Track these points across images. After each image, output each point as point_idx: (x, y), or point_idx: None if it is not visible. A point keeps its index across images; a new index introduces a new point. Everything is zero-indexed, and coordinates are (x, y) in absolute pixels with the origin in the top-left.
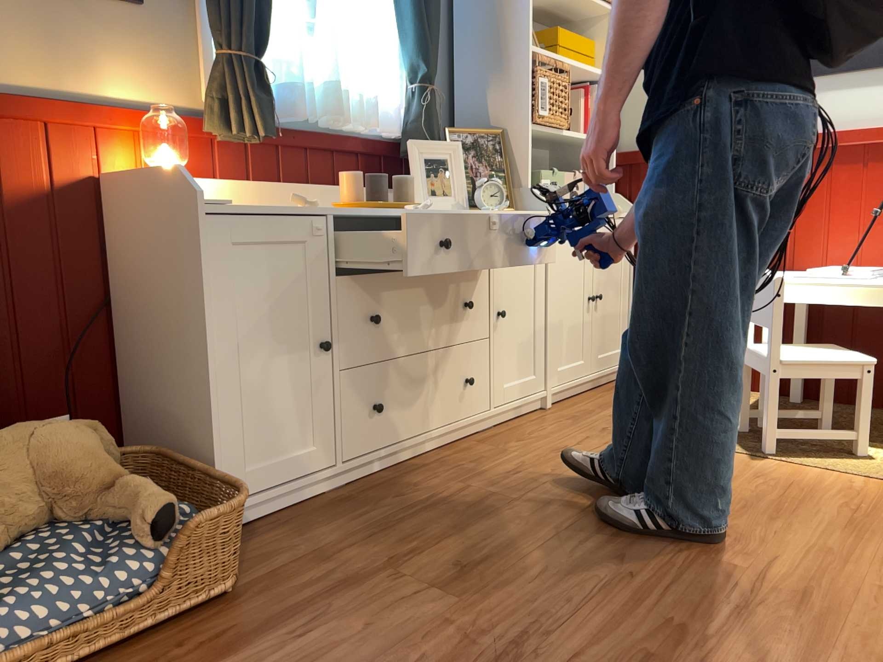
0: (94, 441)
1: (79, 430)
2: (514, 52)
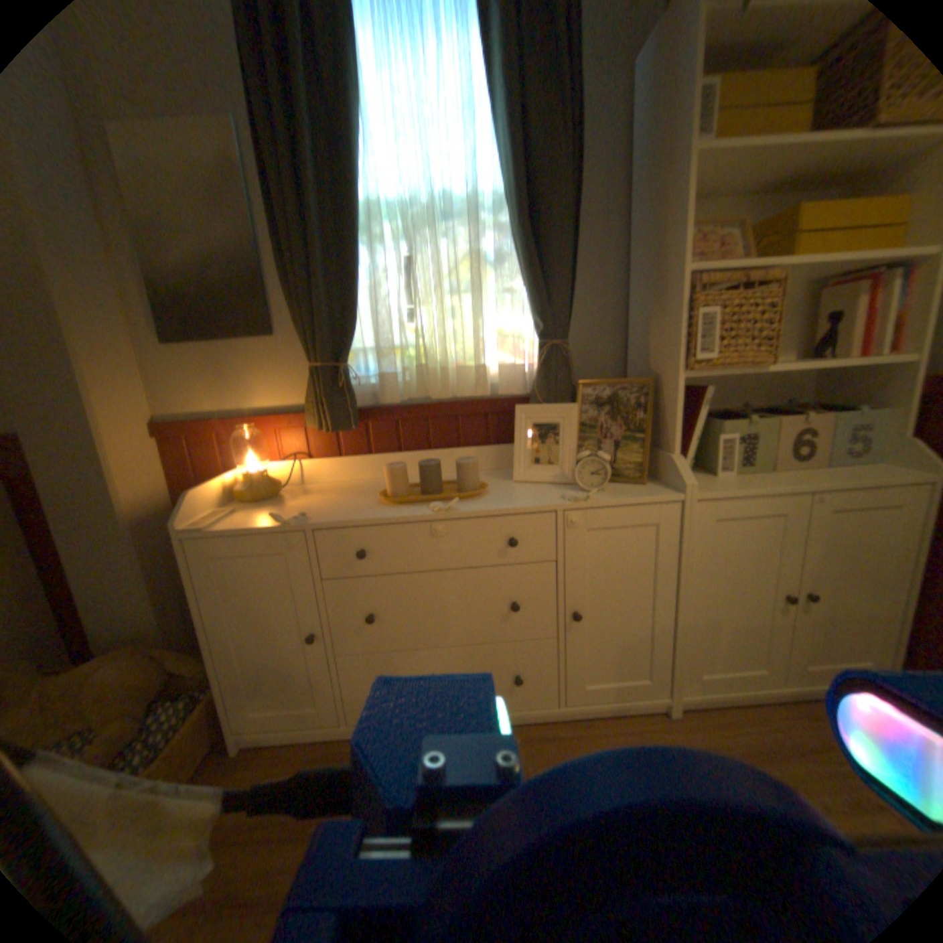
0: (138, 678)
1: (132, 669)
2: (673, 275)
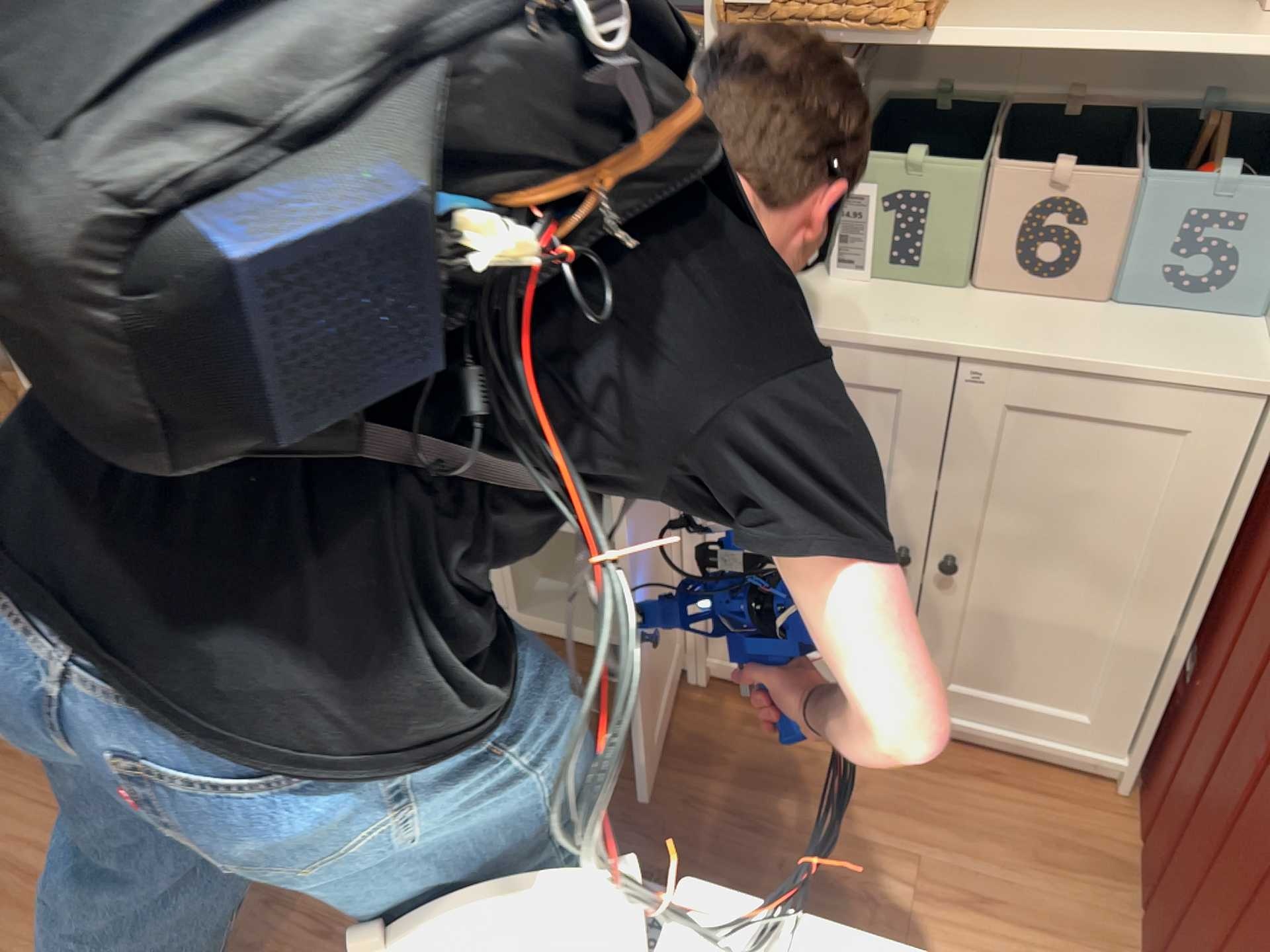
0: None
1: None
2: None
